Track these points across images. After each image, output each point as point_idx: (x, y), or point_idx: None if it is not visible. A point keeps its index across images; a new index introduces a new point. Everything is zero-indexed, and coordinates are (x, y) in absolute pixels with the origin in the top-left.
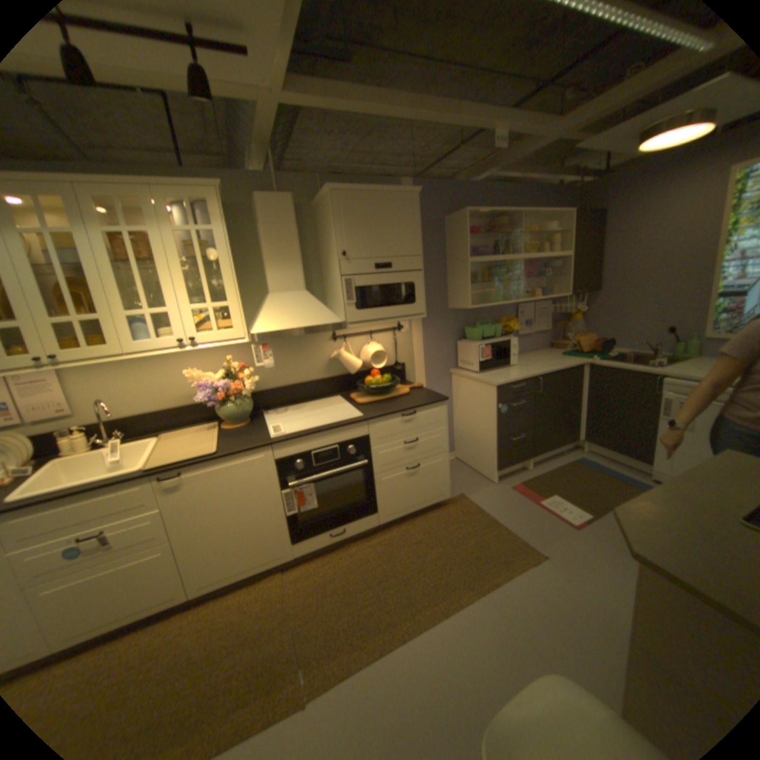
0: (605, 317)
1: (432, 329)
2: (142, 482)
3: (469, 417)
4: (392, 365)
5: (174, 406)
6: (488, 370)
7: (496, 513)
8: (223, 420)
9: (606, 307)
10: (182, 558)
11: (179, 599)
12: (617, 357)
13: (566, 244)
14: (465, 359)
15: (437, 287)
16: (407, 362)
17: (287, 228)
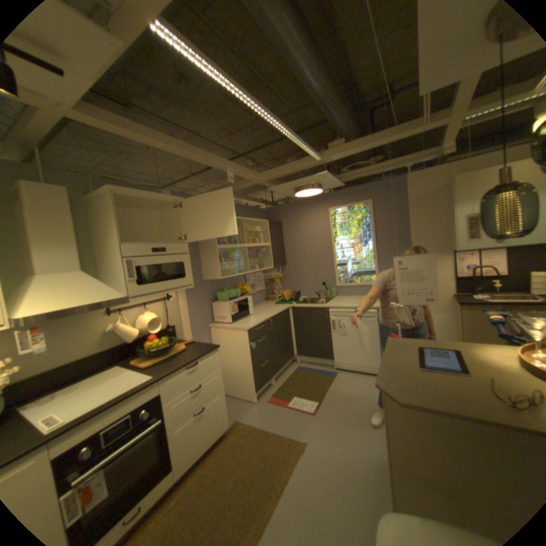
0: (291, 279)
1: (194, 296)
2: None
3: (229, 357)
4: (164, 328)
5: None
6: (236, 320)
7: (263, 426)
8: None
9: (290, 274)
10: None
11: None
12: (302, 301)
13: (266, 239)
14: (219, 315)
15: (194, 265)
16: (176, 324)
17: (61, 216)
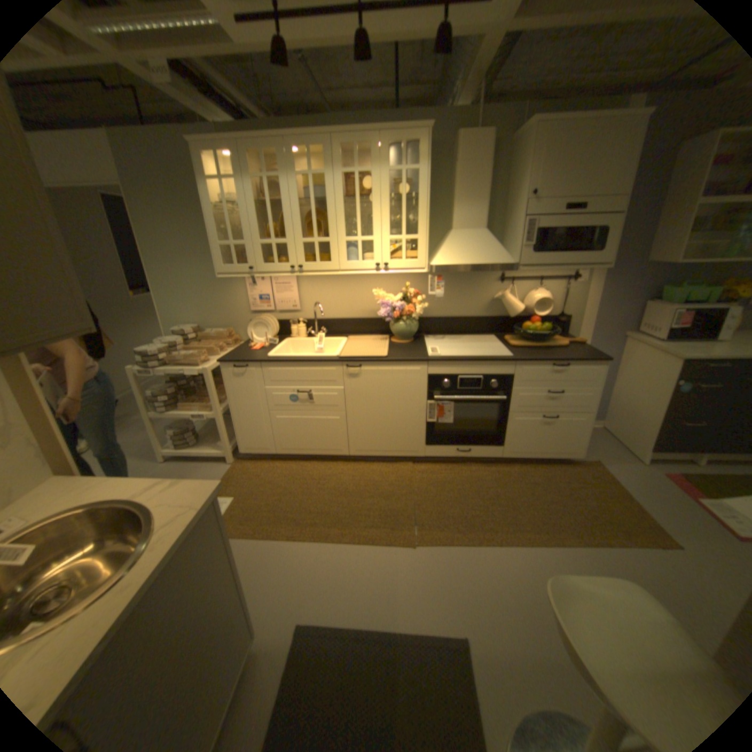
0: None
1: (619, 283)
2: (338, 365)
3: (636, 388)
4: (557, 315)
5: (361, 318)
6: (681, 341)
7: (635, 490)
8: (393, 335)
9: None
10: (352, 426)
11: (345, 453)
12: None
13: None
14: (652, 323)
15: (640, 234)
16: (575, 315)
17: (483, 165)
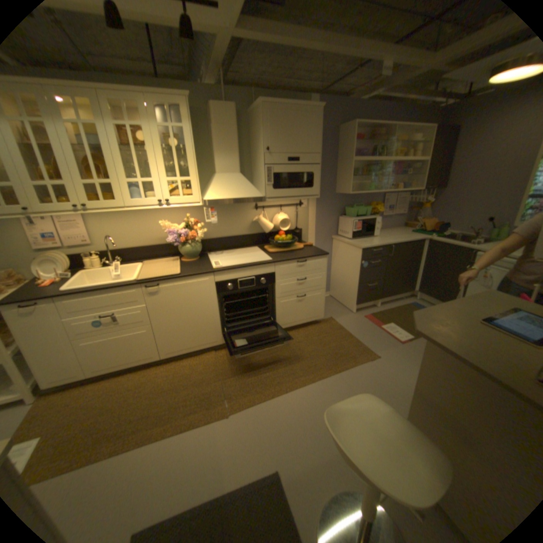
0: (447, 207)
1: (323, 207)
2: (137, 287)
3: (342, 269)
4: (293, 229)
5: (152, 244)
6: (358, 238)
7: (352, 330)
8: (183, 255)
9: (449, 200)
10: (158, 334)
11: (156, 358)
12: (450, 236)
13: (426, 151)
14: (343, 229)
15: (329, 177)
16: (303, 228)
17: (230, 128)
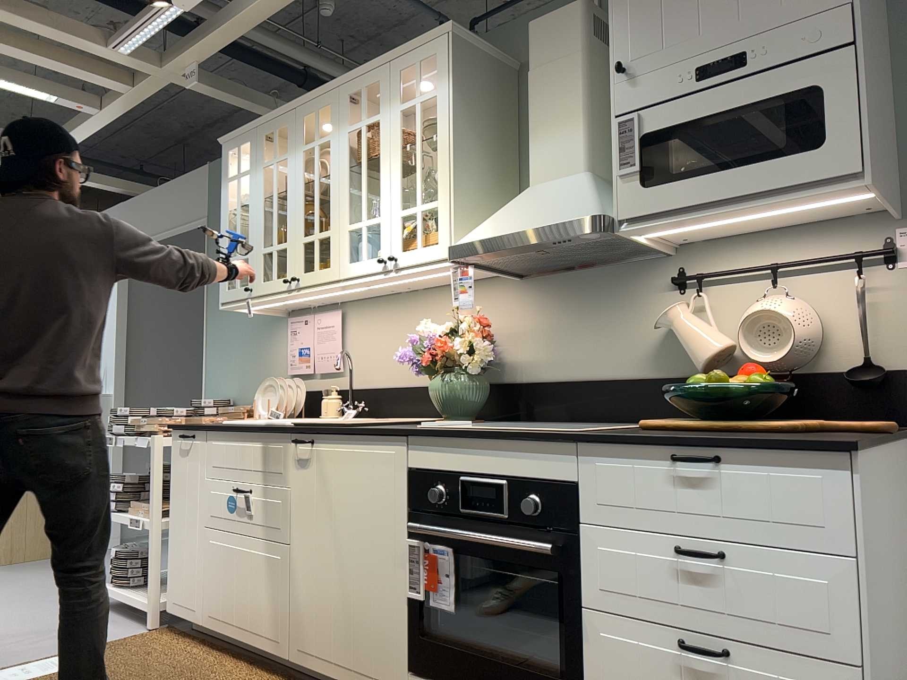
0: None
1: None
2: (284, 439)
3: None
4: (851, 367)
5: (421, 385)
6: None
7: None
8: (436, 409)
9: None
10: (294, 581)
11: (281, 650)
12: None
13: None
14: None
15: None
16: None
17: (565, 64)
